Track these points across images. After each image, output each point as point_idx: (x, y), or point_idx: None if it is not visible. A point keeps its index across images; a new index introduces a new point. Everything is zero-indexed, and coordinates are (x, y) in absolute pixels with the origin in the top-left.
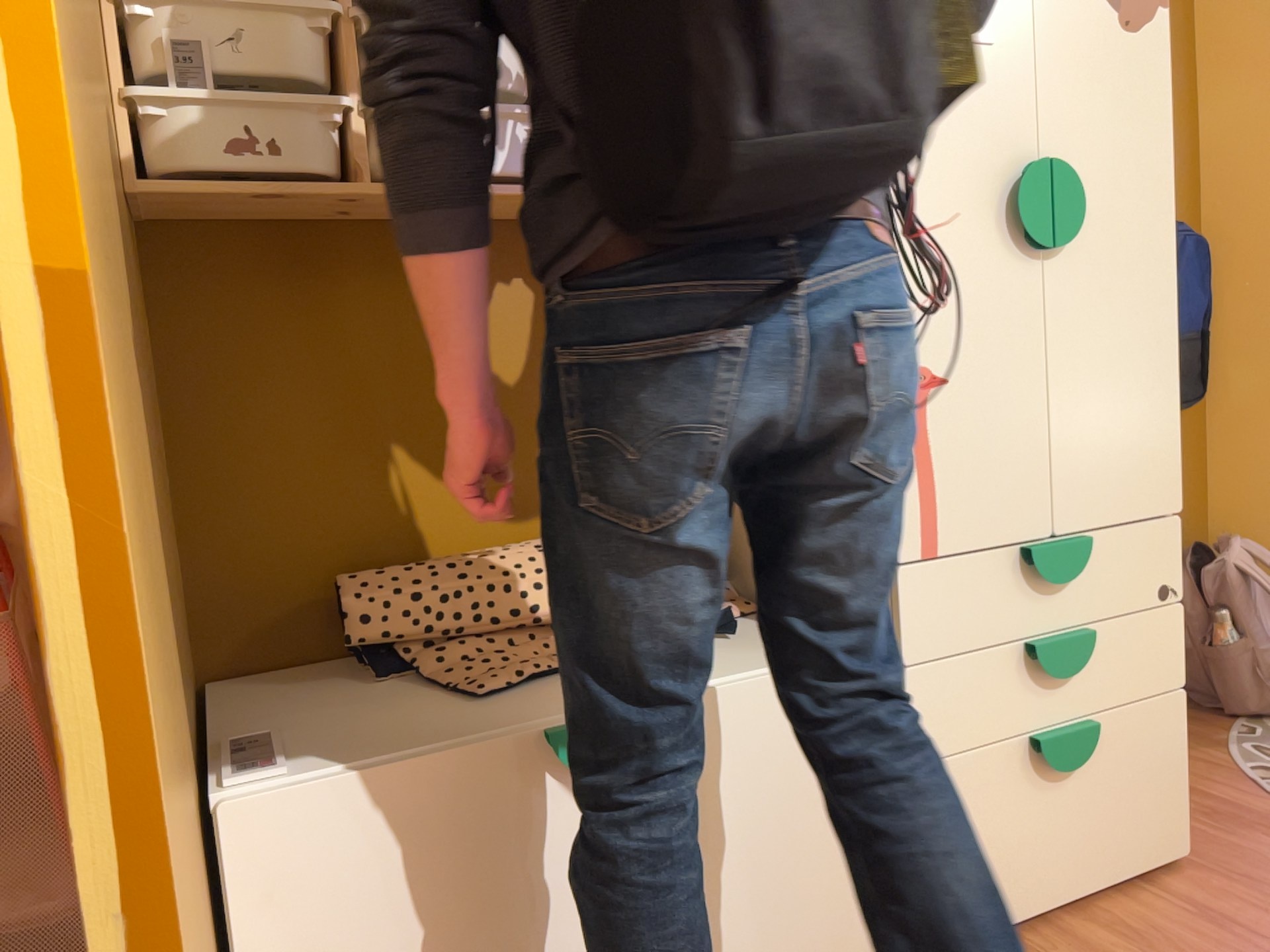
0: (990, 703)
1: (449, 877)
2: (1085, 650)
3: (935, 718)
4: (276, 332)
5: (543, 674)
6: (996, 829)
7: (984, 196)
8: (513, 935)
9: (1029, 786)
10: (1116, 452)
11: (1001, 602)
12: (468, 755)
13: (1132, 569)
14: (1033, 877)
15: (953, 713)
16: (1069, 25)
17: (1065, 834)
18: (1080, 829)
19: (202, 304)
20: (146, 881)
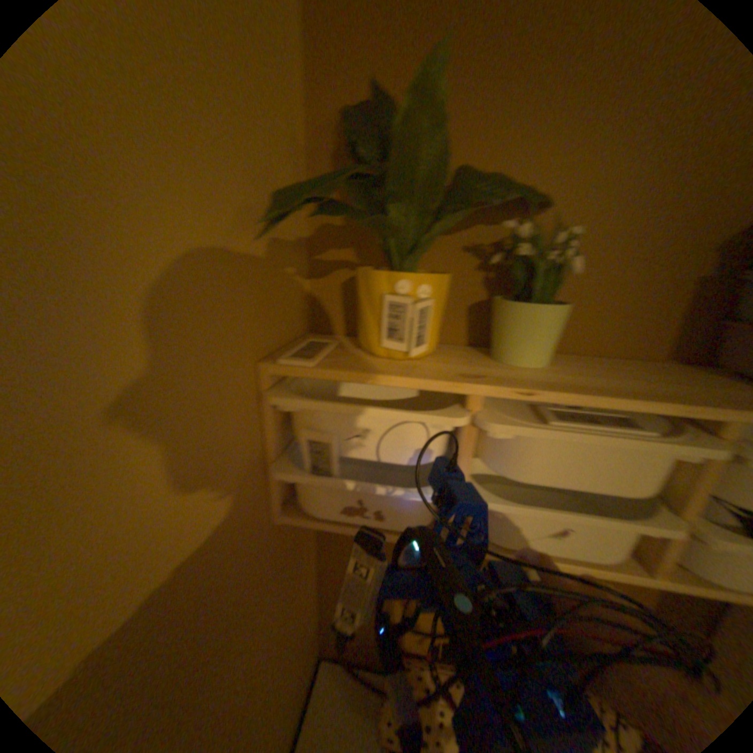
0: None
1: None
2: None
3: None
4: None
5: None
6: None
7: None
8: None
9: None
10: None
11: None
12: None
13: None
14: None
15: None
16: None
17: None
18: None
19: None
20: None
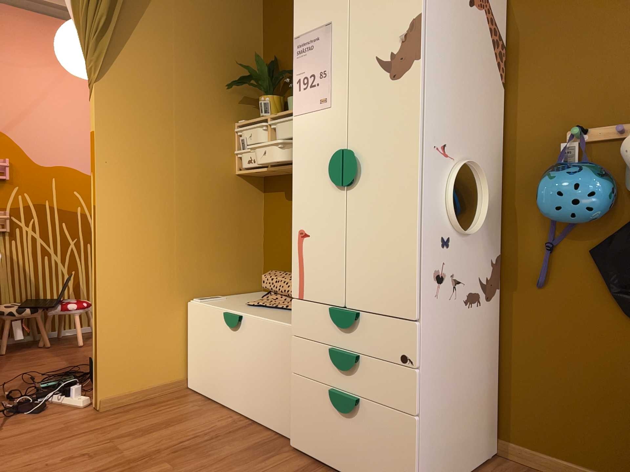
0: (317, 364)
1: (210, 337)
2: (349, 362)
3: (298, 358)
4: (280, 203)
5: (263, 305)
6: (316, 417)
7: (324, 165)
8: (218, 359)
9: (330, 409)
10: (377, 279)
11: (323, 326)
12: (215, 310)
13: (385, 339)
14: (330, 449)
15: (304, 360)
16: (363, 88)
17: (344, 442)
18: (351, 445)
19: (269, 196)
20: (96, 281)
